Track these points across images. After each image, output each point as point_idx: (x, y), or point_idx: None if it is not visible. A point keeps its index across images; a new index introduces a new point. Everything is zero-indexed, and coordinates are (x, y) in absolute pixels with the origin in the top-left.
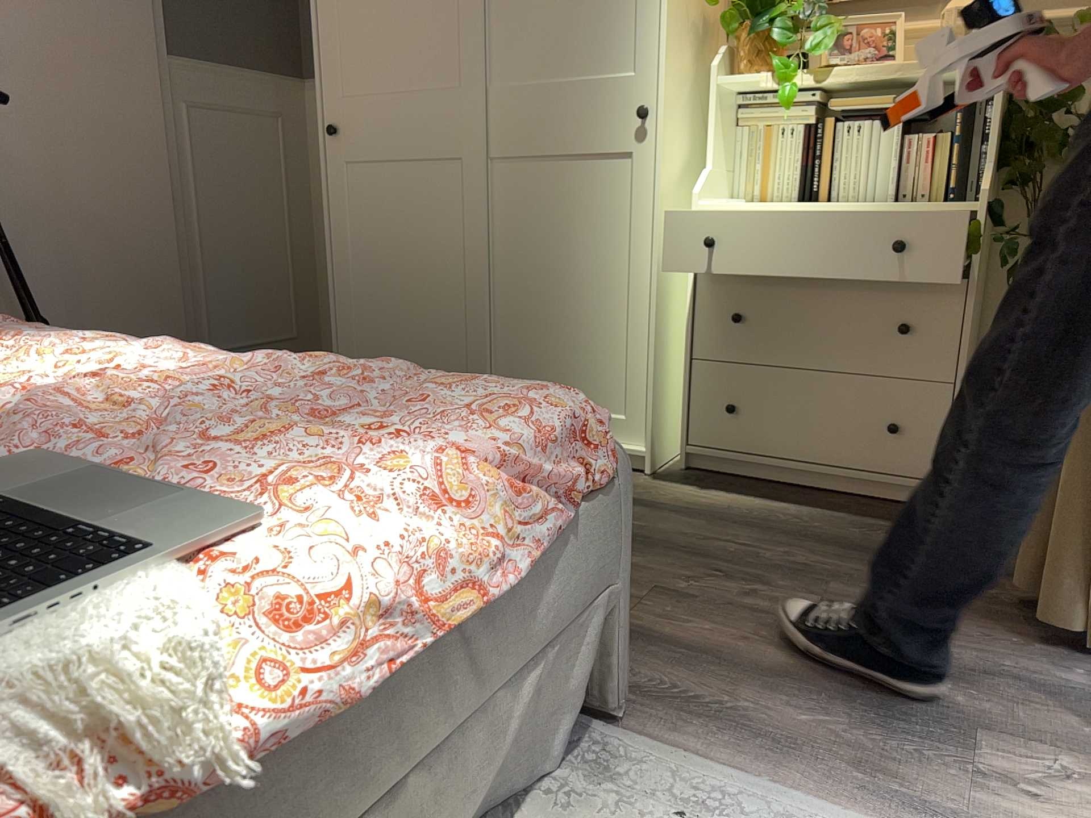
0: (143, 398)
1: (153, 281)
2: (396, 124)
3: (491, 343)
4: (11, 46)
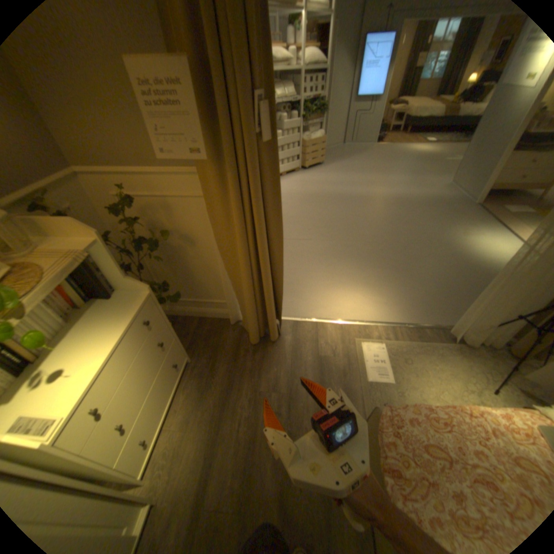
0: None
1: None
2: None
3: None
4: None
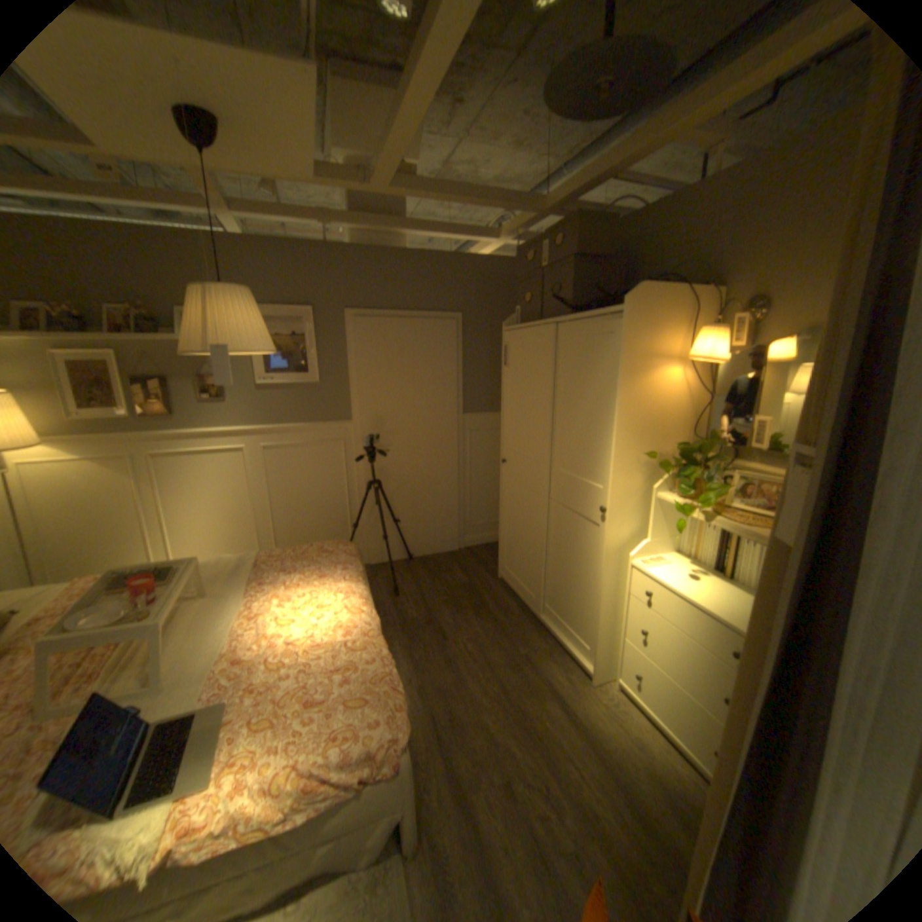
0: (303, 651)
1: (445, 501)
2: (521, 468)
3: (545, 579)
4: (400, 424)
